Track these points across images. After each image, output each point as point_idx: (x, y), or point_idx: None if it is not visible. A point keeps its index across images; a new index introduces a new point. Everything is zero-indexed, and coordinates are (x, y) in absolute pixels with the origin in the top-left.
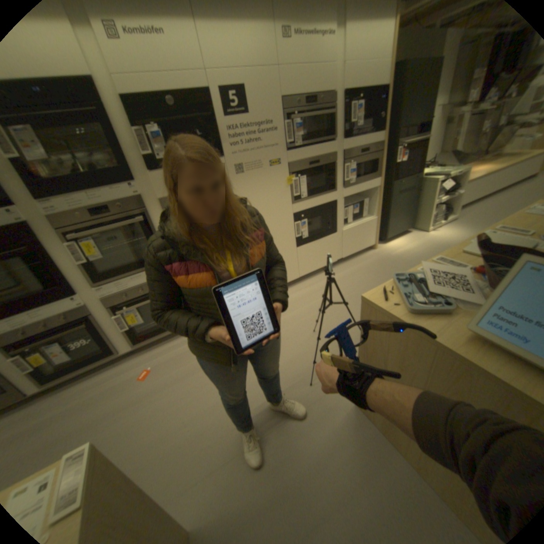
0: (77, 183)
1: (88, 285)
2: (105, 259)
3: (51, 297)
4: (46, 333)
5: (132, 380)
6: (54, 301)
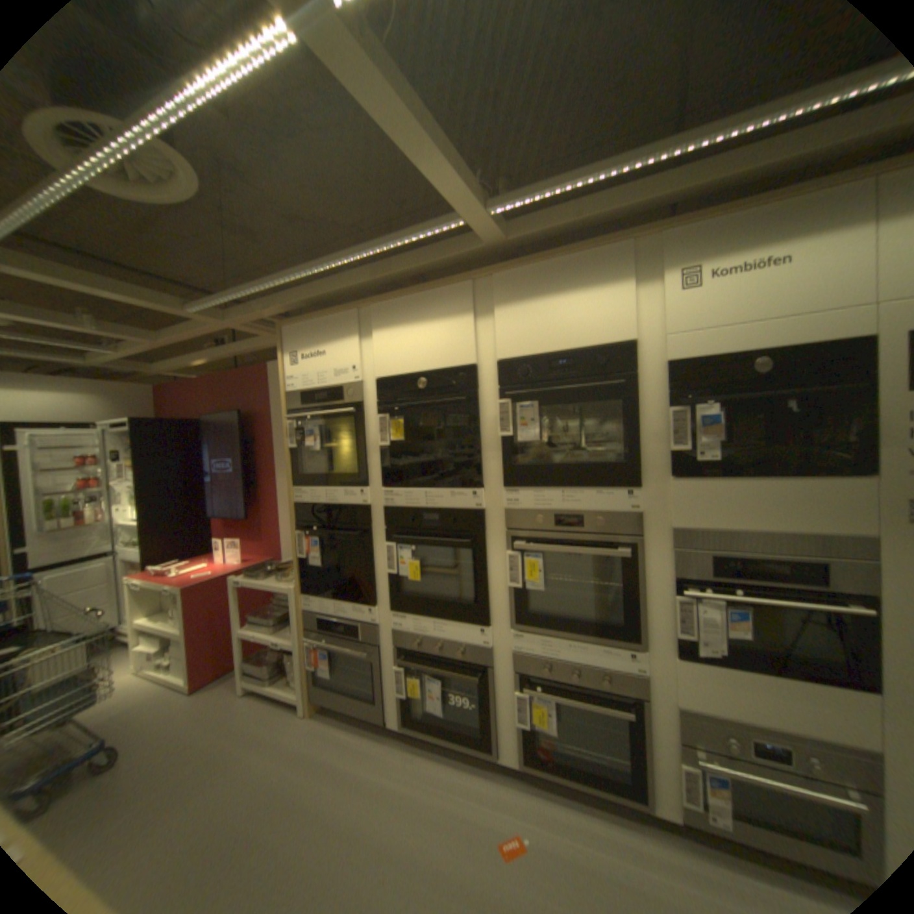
0: (559, 475)
1: (511, 621)
2: (549, 593)
3: (466, 615)
4: (440, 659)
5: (496, 839)
6: (466, 623)
